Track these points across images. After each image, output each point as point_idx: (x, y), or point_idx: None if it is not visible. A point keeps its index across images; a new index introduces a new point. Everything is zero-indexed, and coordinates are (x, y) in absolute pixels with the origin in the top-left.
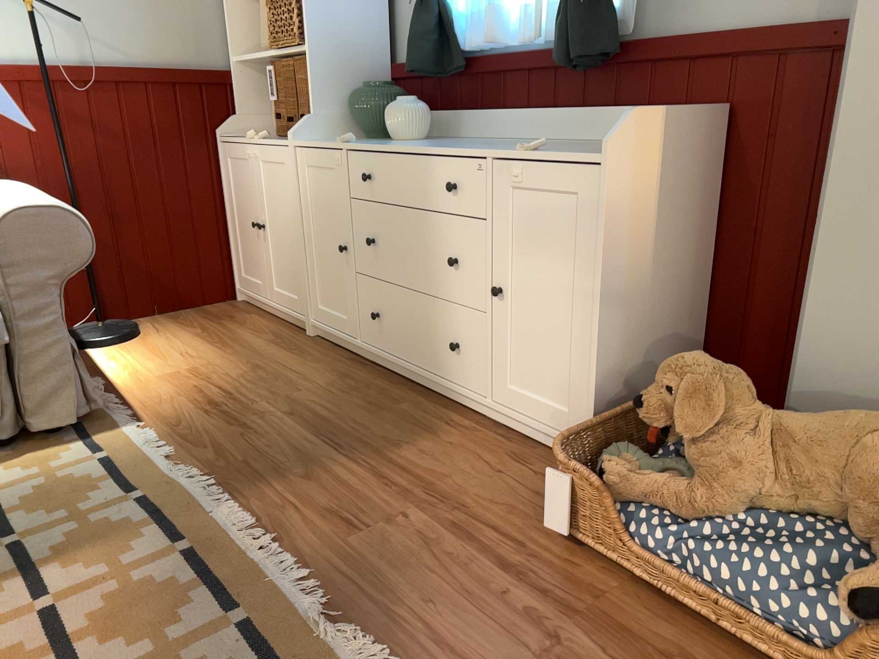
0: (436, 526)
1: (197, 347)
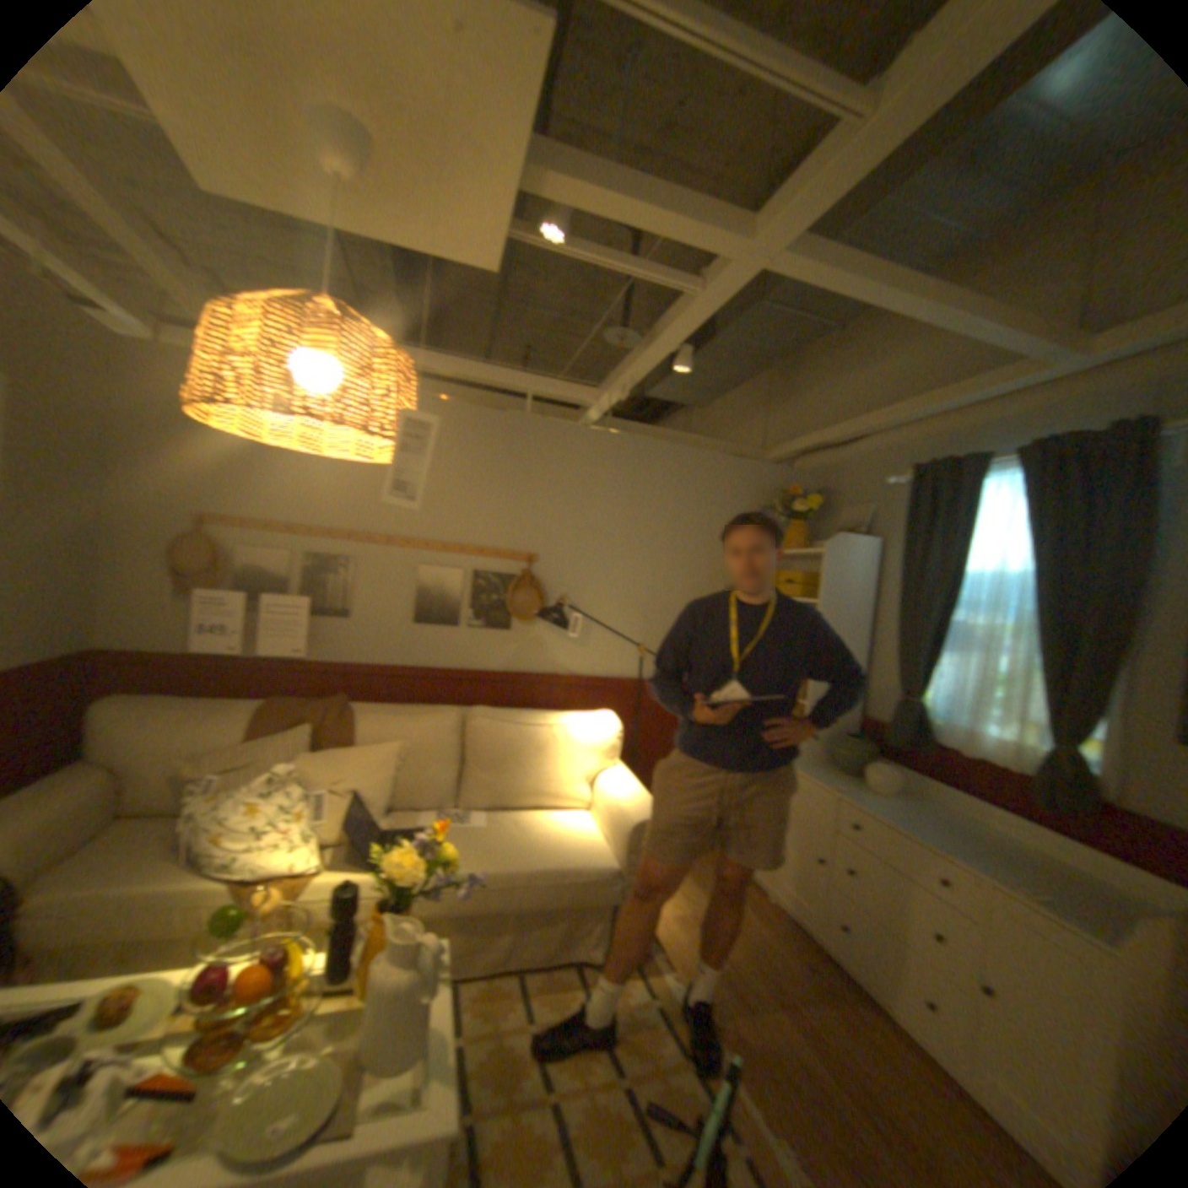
0: None
1: (690, 889)
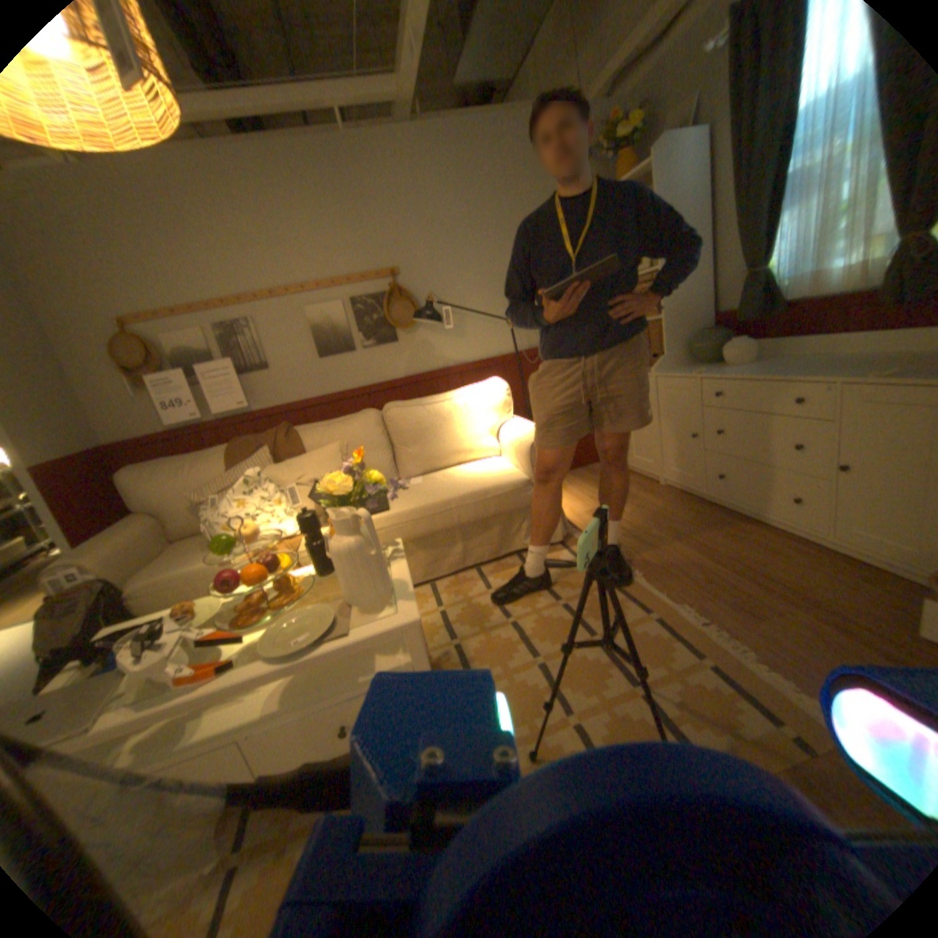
0: (820, 624)
1: (596, 493)
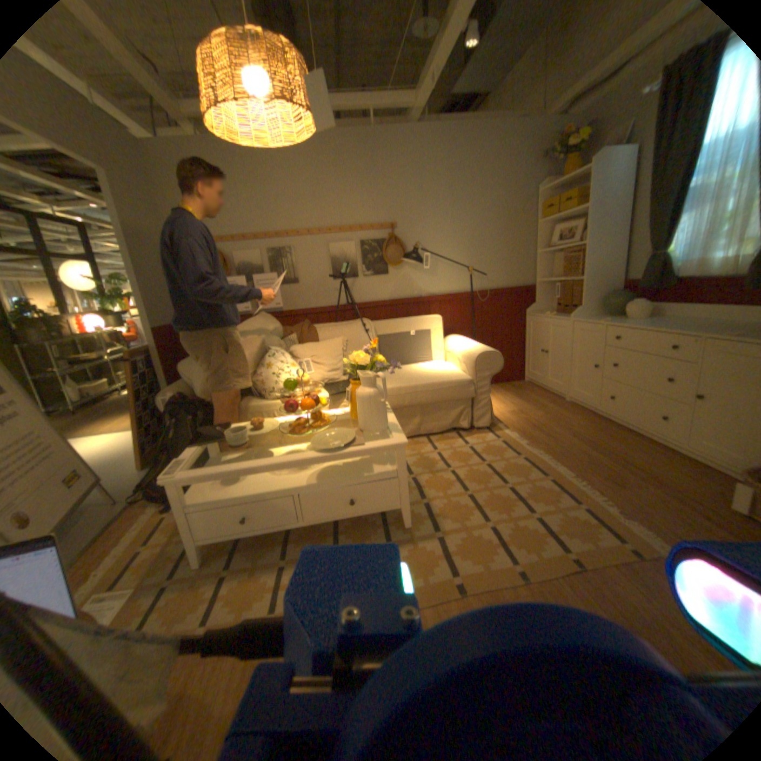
0: (664, 496)
1: (516, 400)
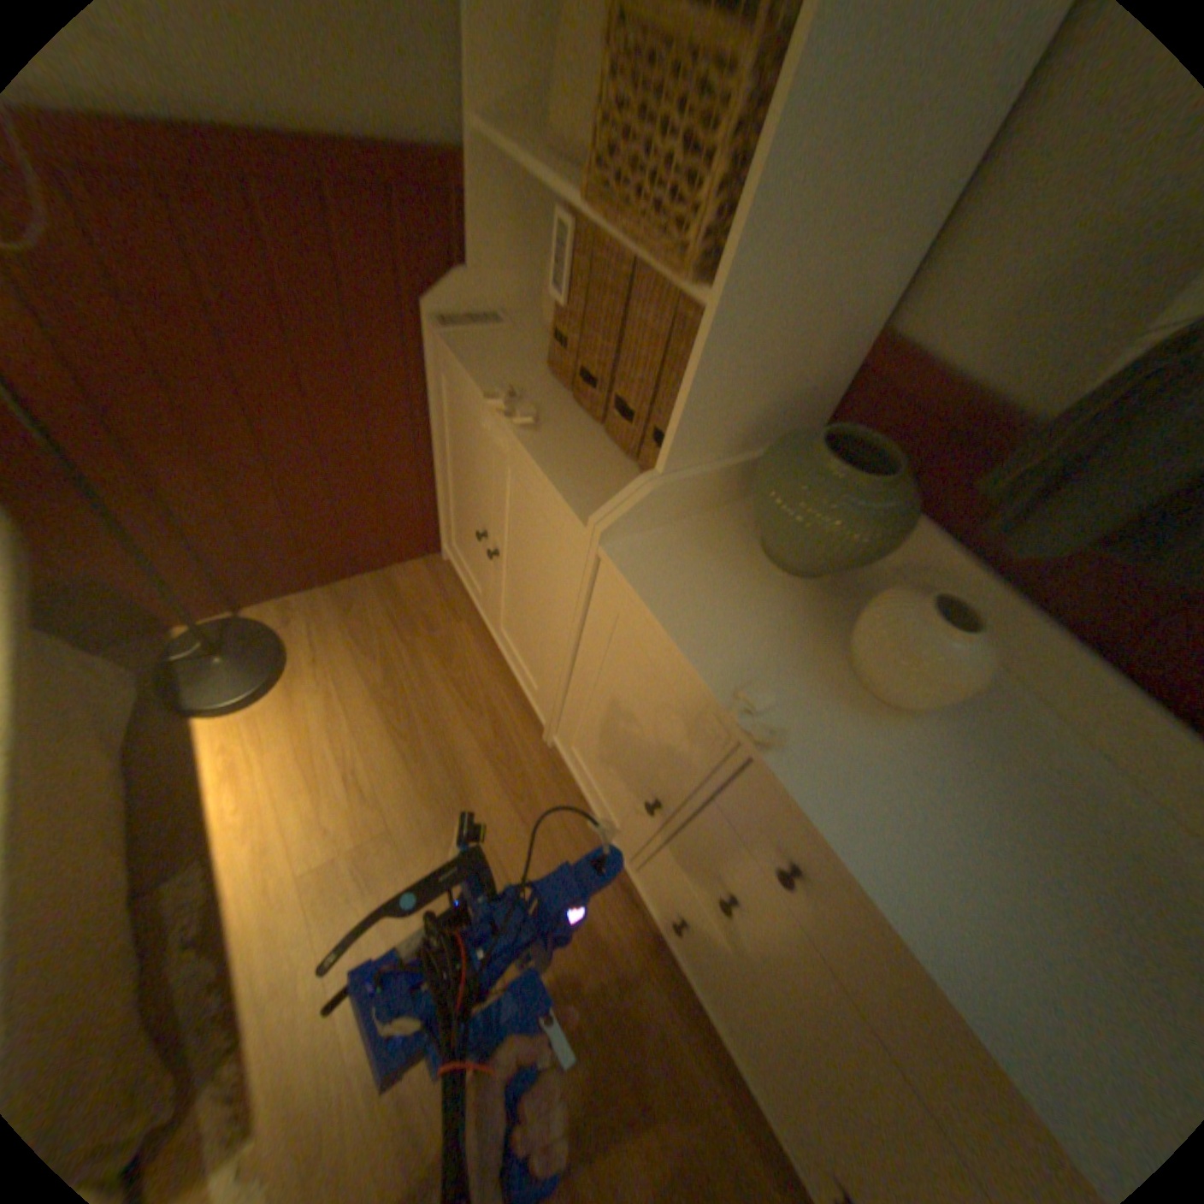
0: None
1: (374, 747)
